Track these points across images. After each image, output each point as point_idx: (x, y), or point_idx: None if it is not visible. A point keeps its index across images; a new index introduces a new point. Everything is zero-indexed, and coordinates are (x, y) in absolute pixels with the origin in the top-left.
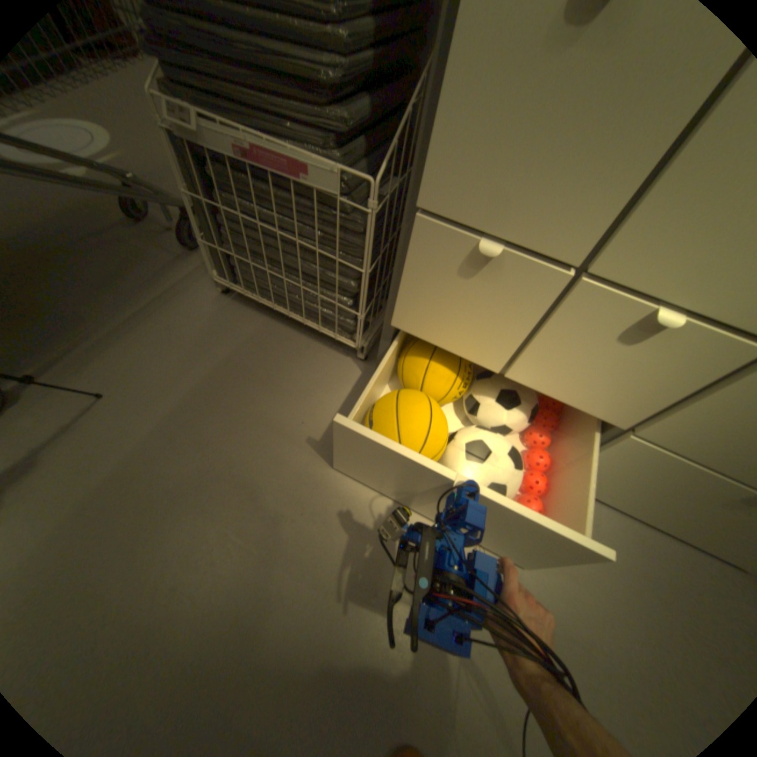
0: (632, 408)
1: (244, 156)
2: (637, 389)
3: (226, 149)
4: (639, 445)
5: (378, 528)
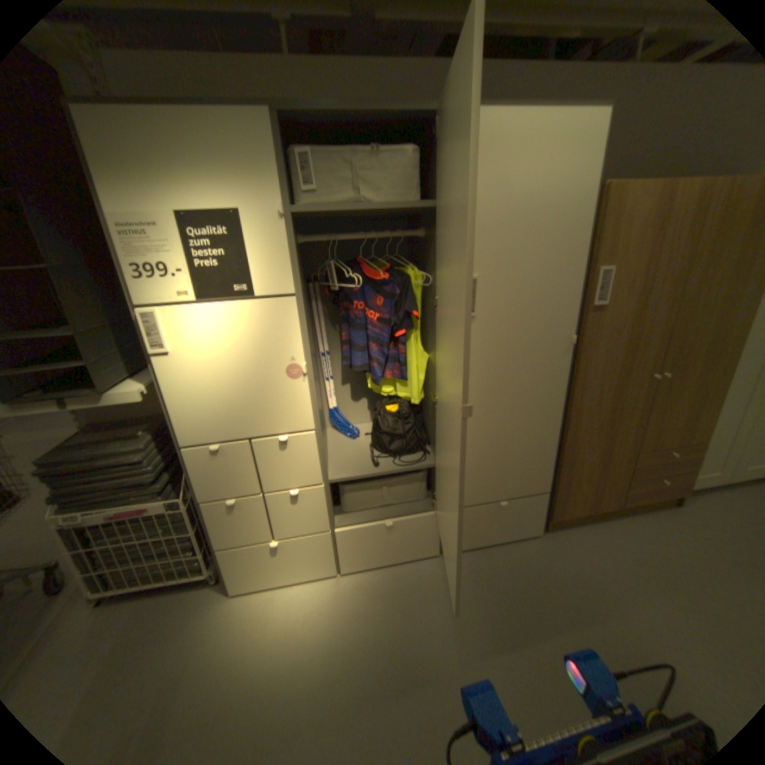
0: (321, 522)
1: (110, 520)
2: (314, 515)
3: (98, 522)
4: (340, 533)
5: (252, 669)
